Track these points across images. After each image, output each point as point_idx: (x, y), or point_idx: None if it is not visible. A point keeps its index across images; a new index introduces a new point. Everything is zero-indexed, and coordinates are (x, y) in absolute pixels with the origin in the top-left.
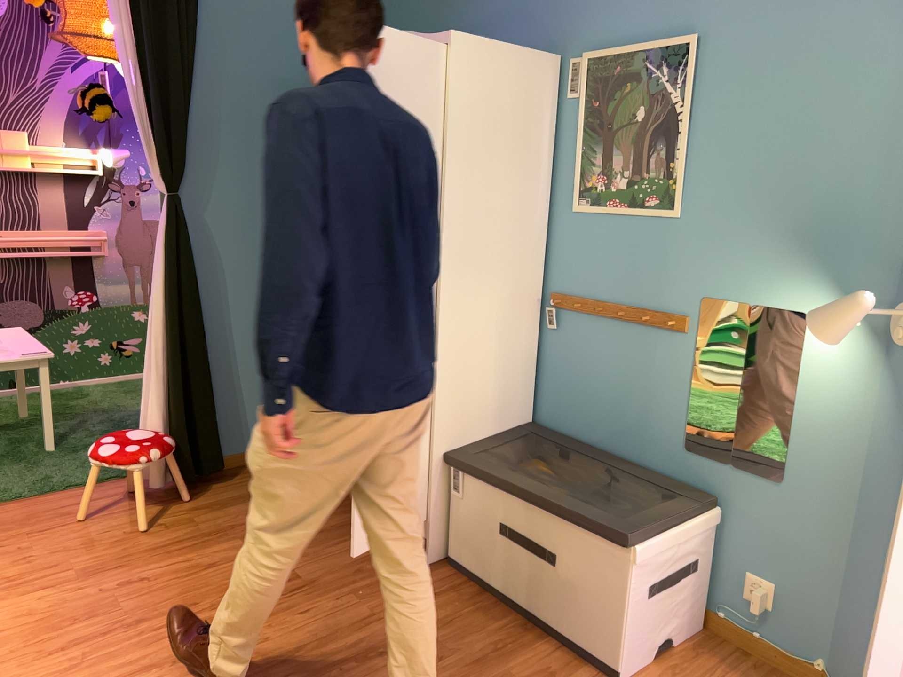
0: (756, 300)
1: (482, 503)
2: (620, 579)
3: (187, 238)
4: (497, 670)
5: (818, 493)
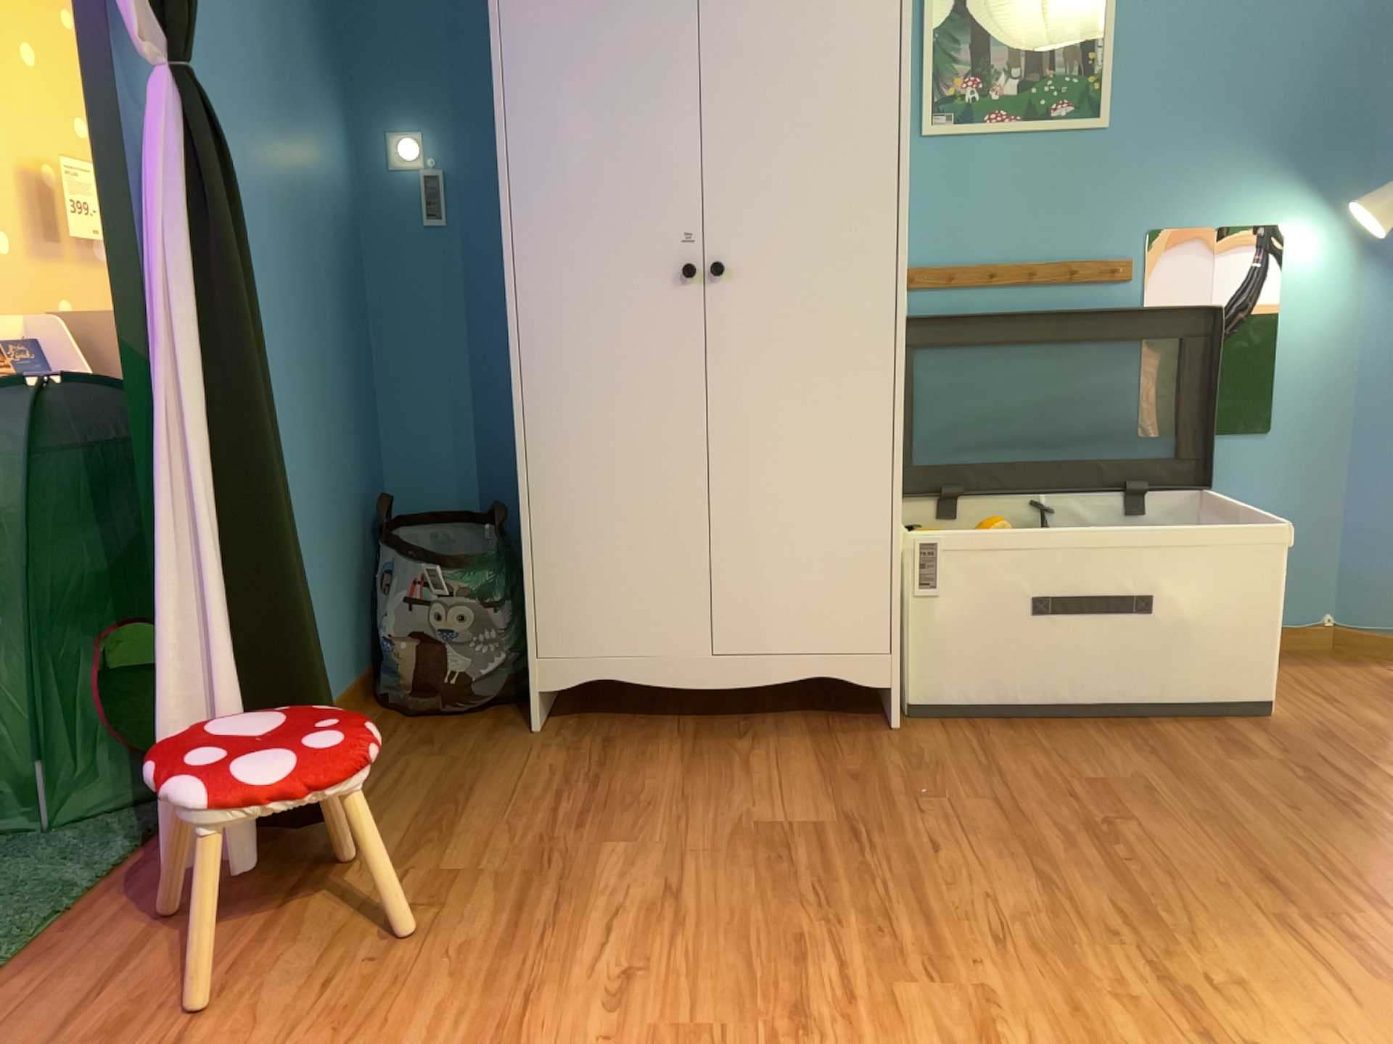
0: (1221, 221)
1: (993, 581)
2: (1268, 576)
3: (233, 189)
4: (1197, 766)
5: (1310, 430)
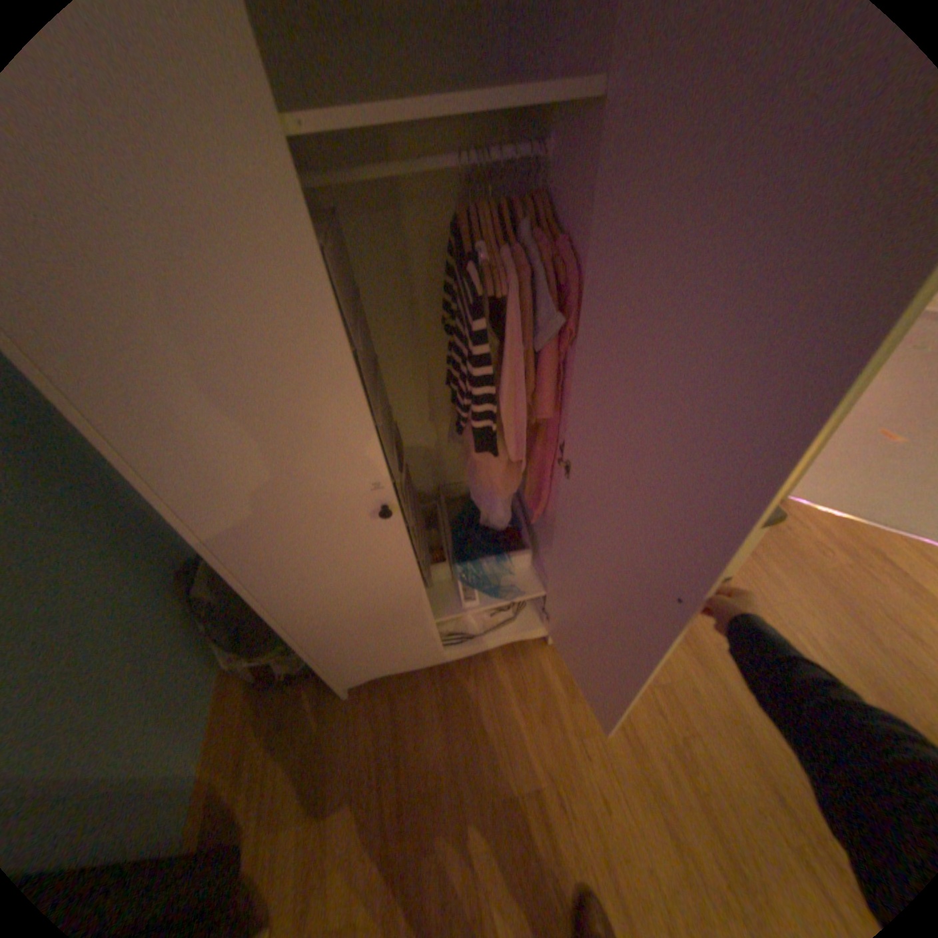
0: None
1: None
2: None
3: None
4: (707, 651)
5: None
